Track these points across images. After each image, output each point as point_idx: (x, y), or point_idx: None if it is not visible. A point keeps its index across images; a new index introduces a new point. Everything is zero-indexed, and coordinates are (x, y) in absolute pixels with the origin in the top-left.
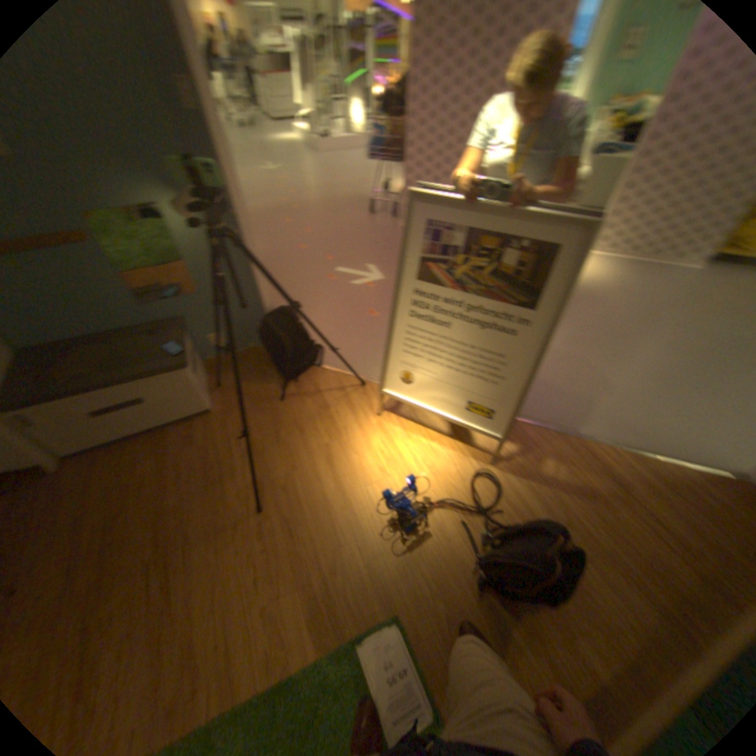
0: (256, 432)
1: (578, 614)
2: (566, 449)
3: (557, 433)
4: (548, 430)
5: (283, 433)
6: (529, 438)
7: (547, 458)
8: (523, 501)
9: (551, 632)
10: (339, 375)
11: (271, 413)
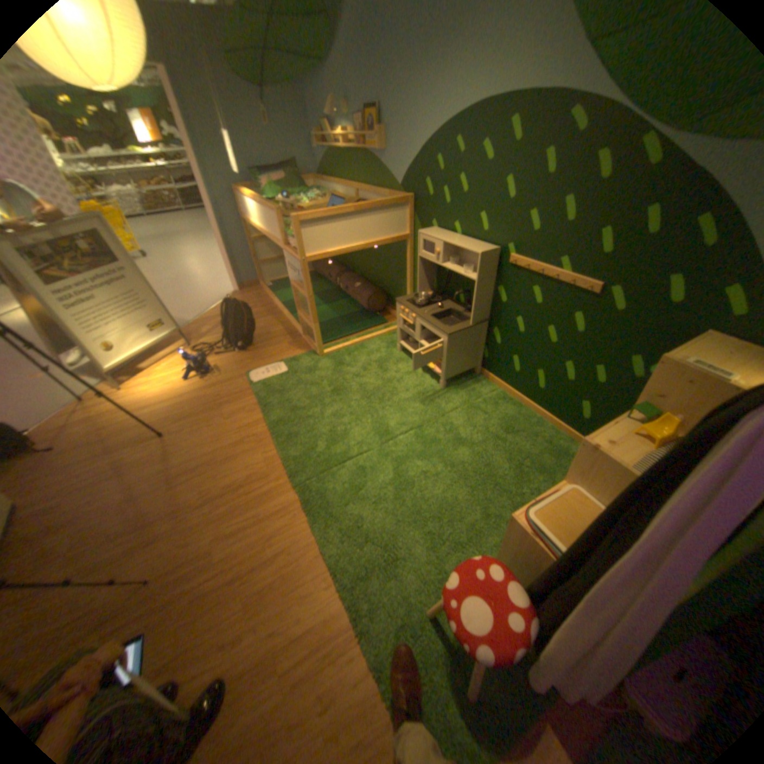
0: (78, 458)
1: (262, 331)
2: (196, 325)
3: (185, 326)
4: (182, 329)
5: (94, 439)
6: (182, 335)
7: (197, 331)
8: (214, 339)
9: (265, 337)
10: (53, 416)
11: (62, 453)
